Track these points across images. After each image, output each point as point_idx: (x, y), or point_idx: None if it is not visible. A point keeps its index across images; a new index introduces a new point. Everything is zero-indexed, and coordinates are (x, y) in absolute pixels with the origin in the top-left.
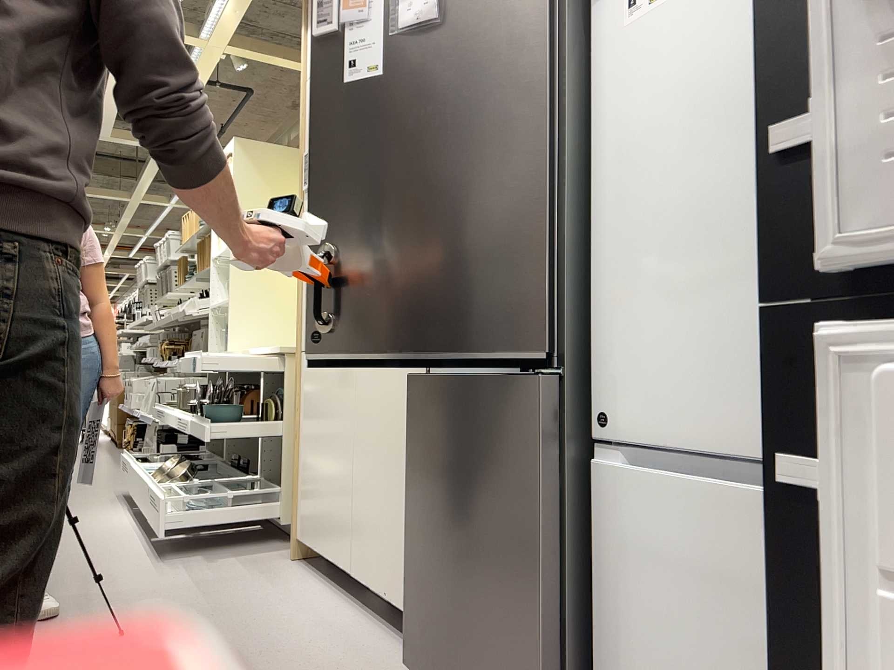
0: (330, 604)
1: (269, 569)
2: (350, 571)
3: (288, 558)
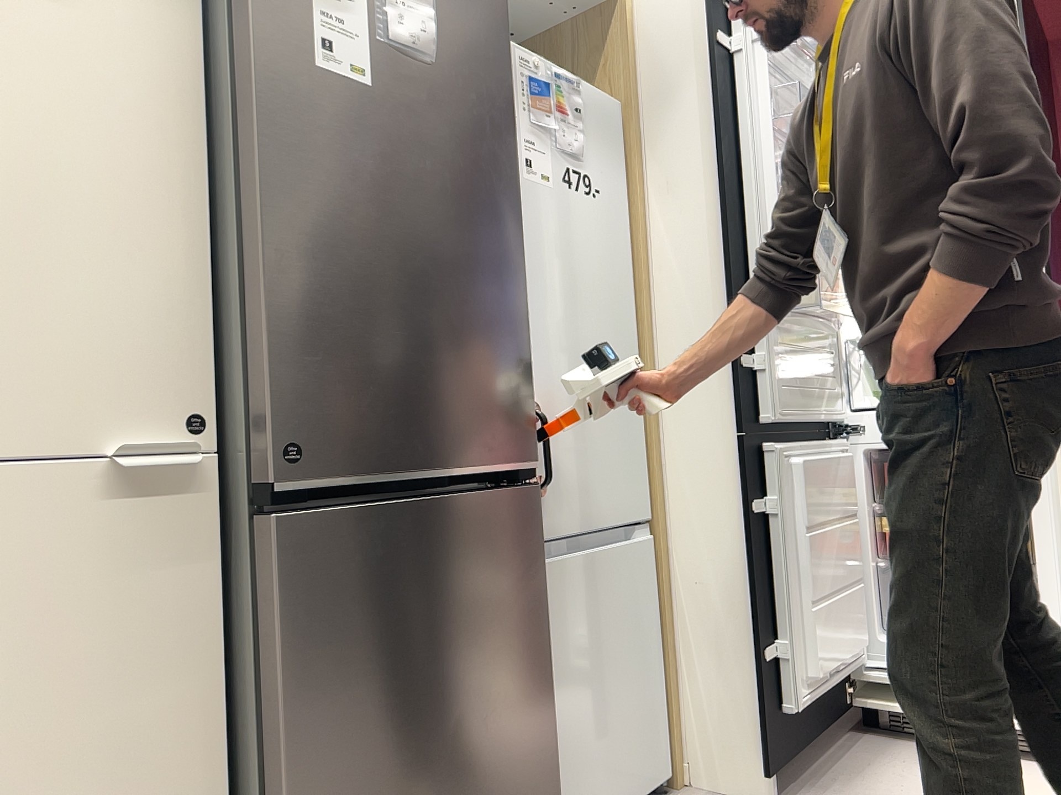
0: None
1: None
2: None
3: None
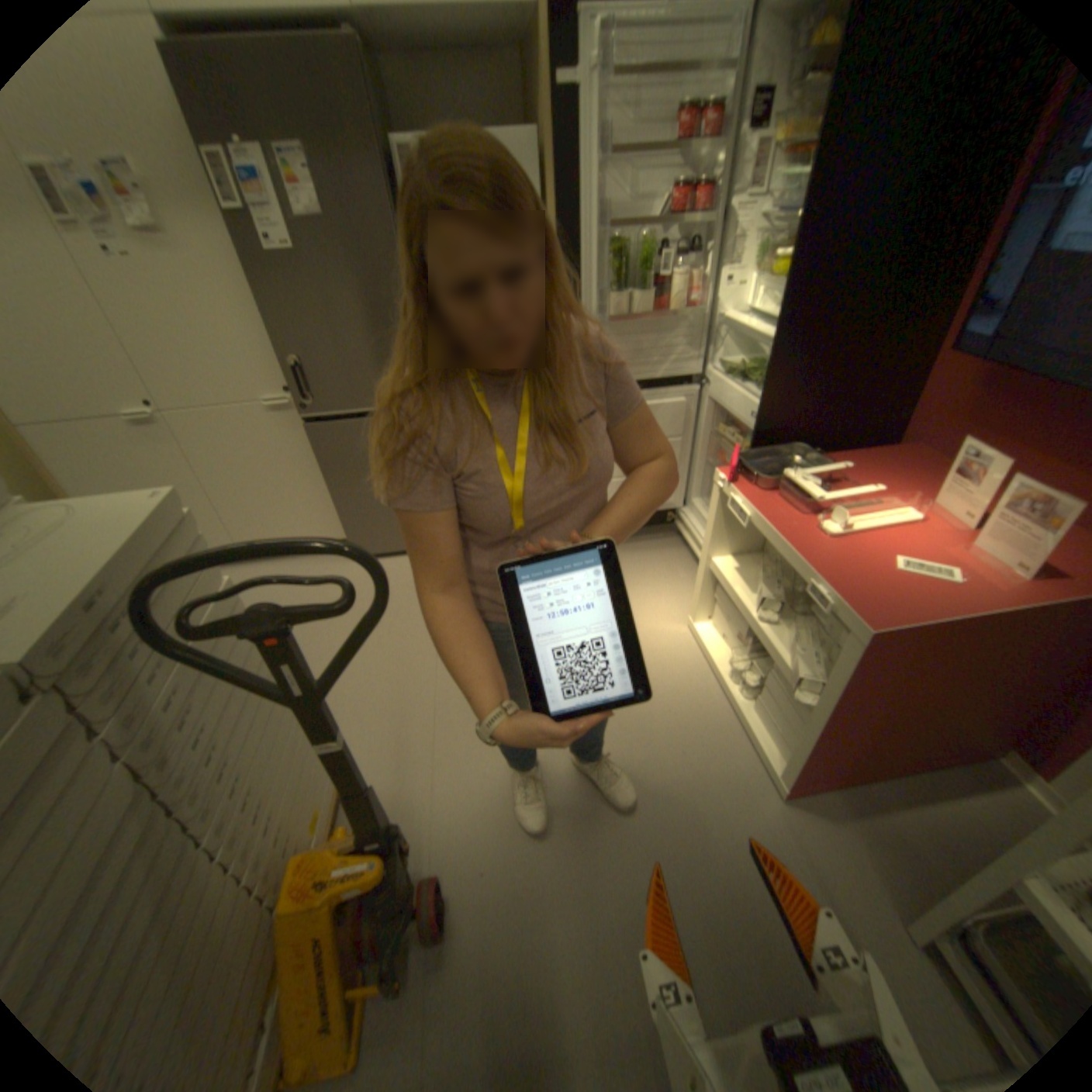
0: None
1: None
2: None
3: None
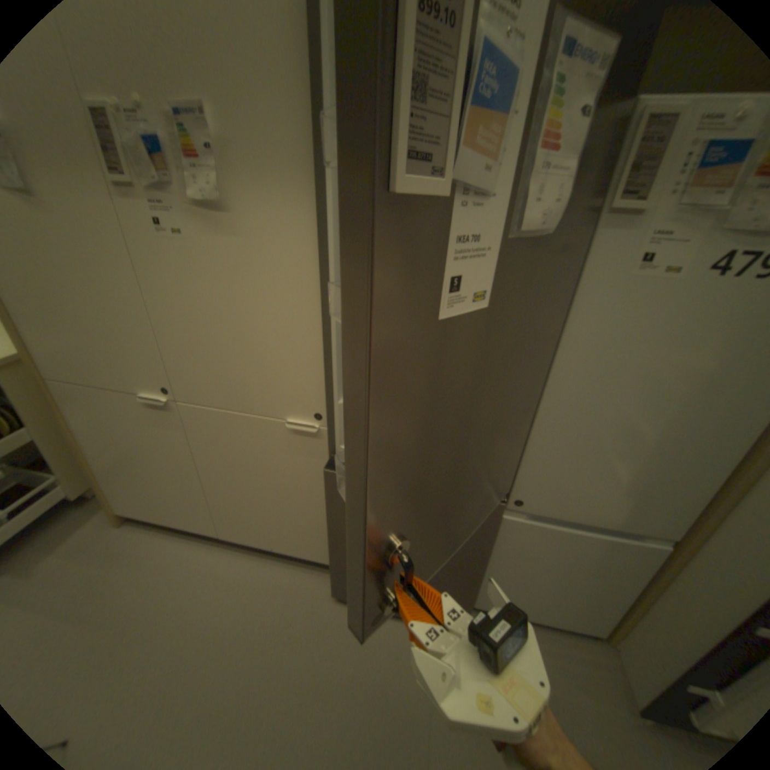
0: (209, 560)
1: (106, 549)
2: (217, 535)
3: (108, 526)
